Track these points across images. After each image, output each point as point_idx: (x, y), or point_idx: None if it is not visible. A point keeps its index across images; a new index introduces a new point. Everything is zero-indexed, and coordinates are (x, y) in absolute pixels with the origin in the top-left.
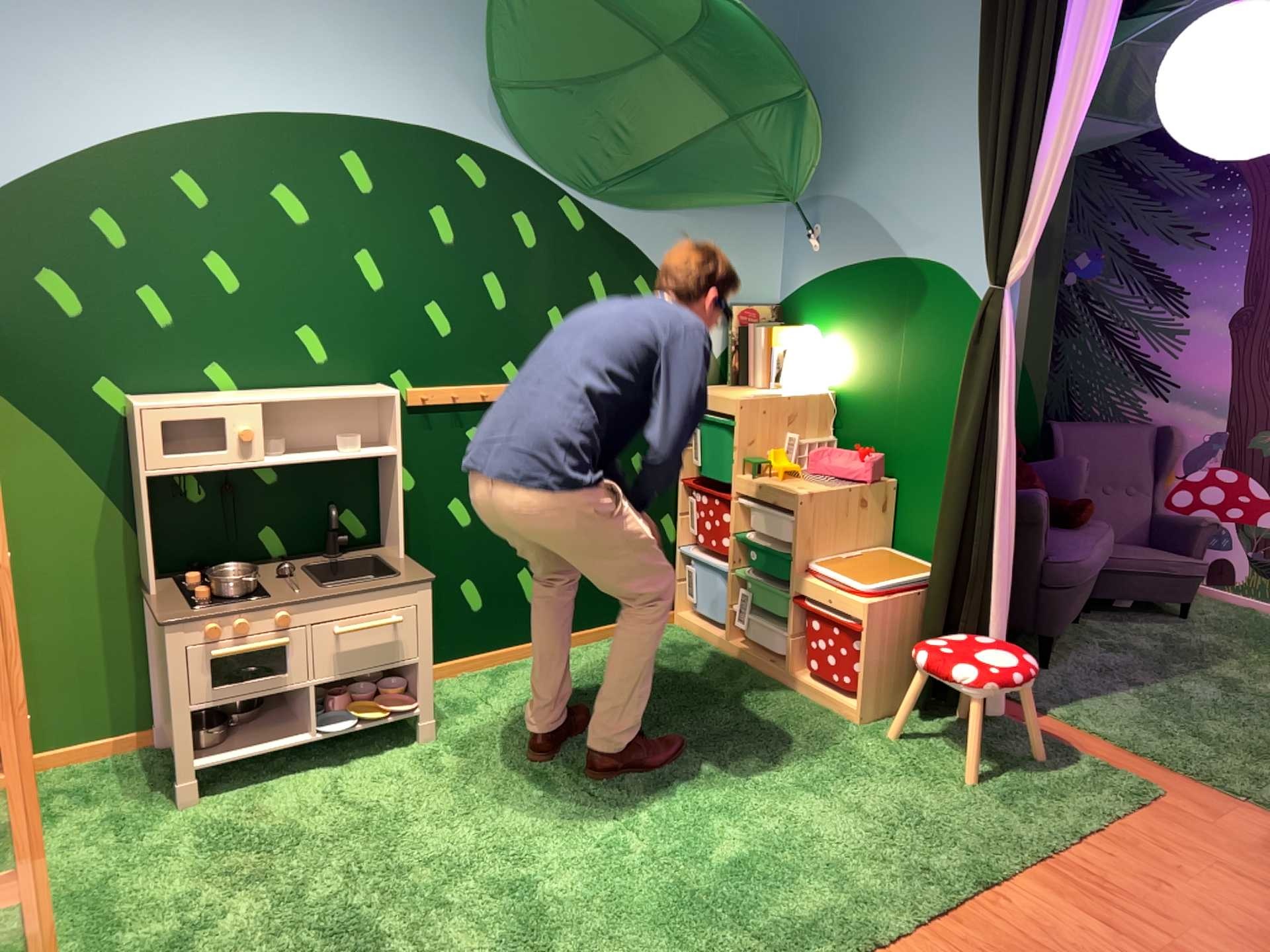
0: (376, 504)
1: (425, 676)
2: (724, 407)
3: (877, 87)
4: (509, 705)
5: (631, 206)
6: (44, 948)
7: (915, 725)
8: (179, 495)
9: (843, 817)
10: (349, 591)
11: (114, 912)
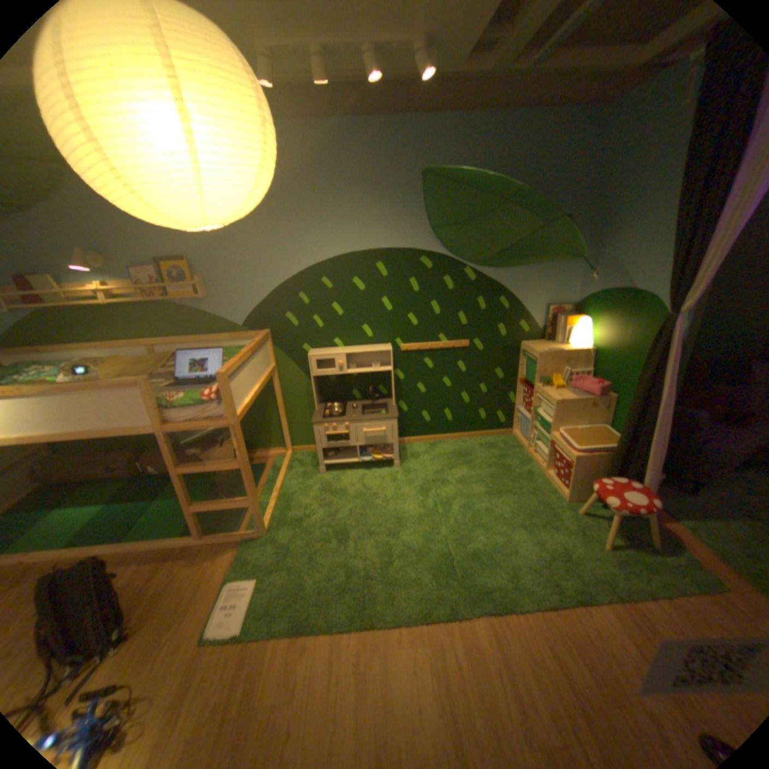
0: (390, 384)
1: (395, 447)
2: (533, 354)
3: (633, 197)
4: (431, 459)
5: (497, 268)
6: (269, 512)
7: (596, 511)
8: (327, 380)
9: (533, 547)
10: (374, 416)
11: (291, 505)
